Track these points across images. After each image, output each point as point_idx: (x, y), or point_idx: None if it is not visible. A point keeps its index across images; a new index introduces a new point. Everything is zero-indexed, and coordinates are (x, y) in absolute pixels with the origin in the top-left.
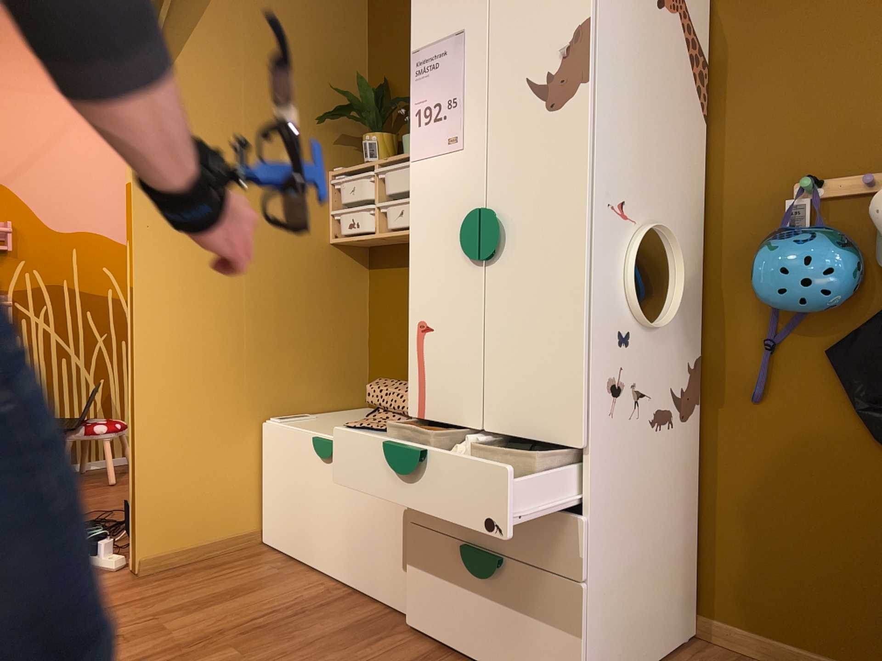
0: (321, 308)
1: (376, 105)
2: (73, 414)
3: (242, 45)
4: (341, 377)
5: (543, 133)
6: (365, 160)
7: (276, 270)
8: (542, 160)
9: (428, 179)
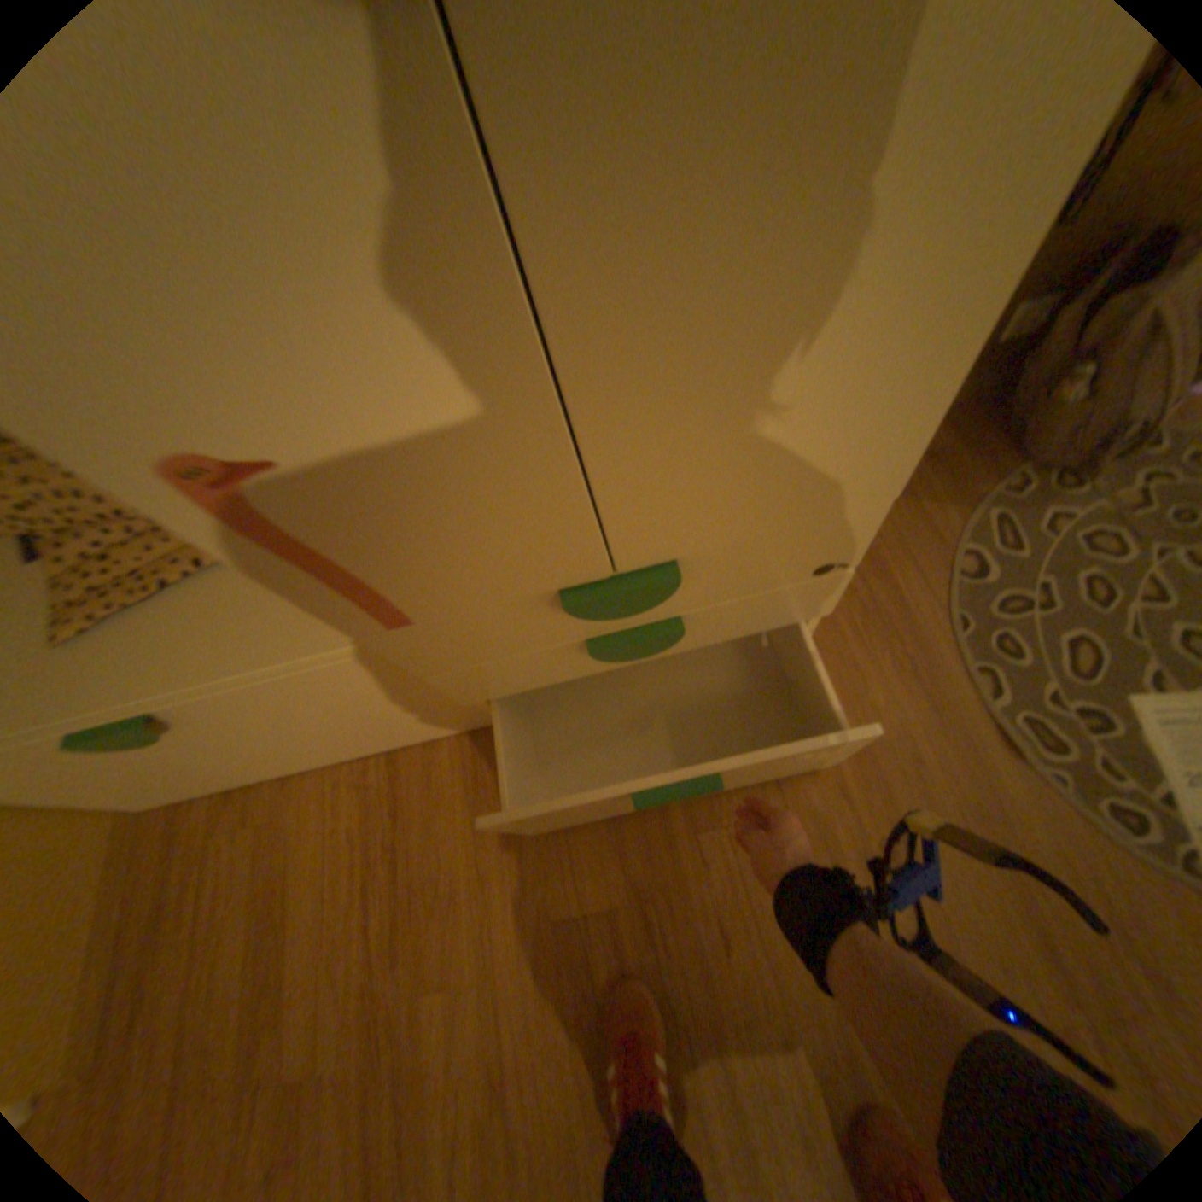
0: None
1: None
2: None
3: None
4: None
5: None
6: None
7: None
8: None
9: None
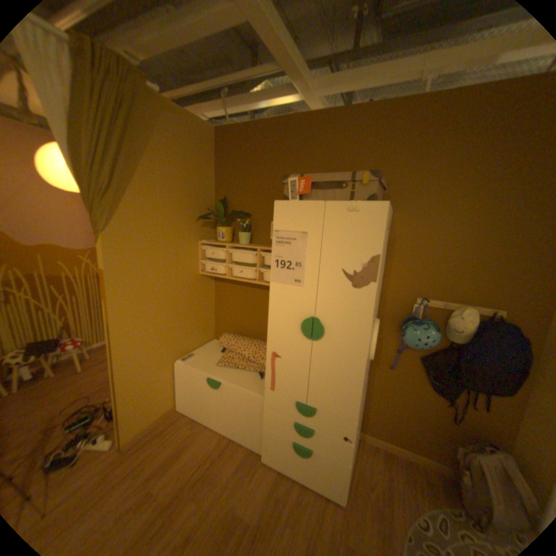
0: (197, 304)
1: (224, 213)
2: (49, 337)
3: (157, 183)
4: (205, 330)
5: (348, 296)
6: (218, 239)
7: (177, 293)
8: (347, 307)
9: (281, 293)
